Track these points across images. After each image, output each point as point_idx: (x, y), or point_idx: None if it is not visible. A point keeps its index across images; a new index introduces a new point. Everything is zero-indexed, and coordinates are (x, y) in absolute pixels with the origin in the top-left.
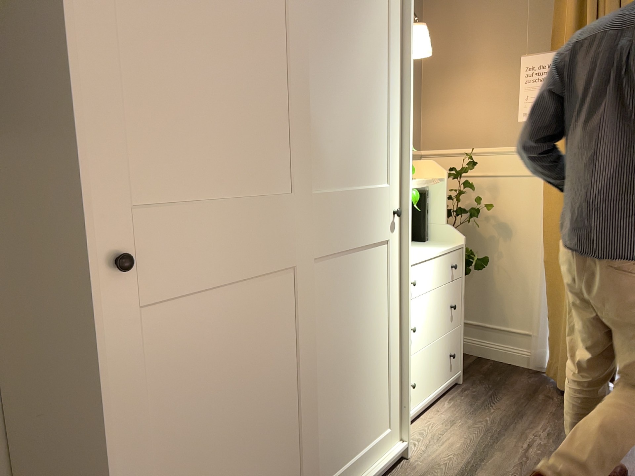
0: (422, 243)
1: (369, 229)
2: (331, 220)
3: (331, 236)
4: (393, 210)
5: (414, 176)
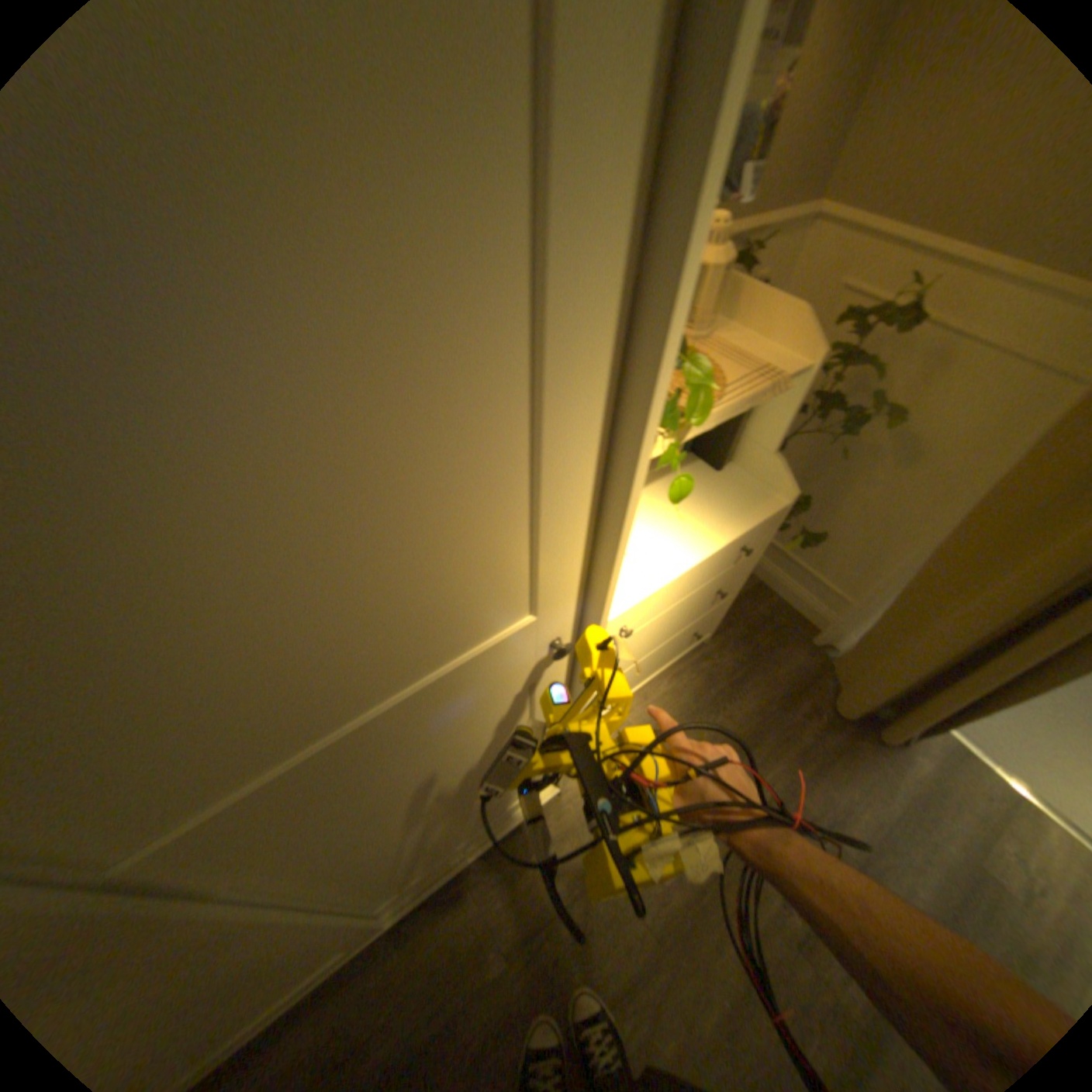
0: (707, 477)
1: (451, 720)
2: (277, 812)
3: (294, 820)
4: (545, 644)
5: (750, 321)
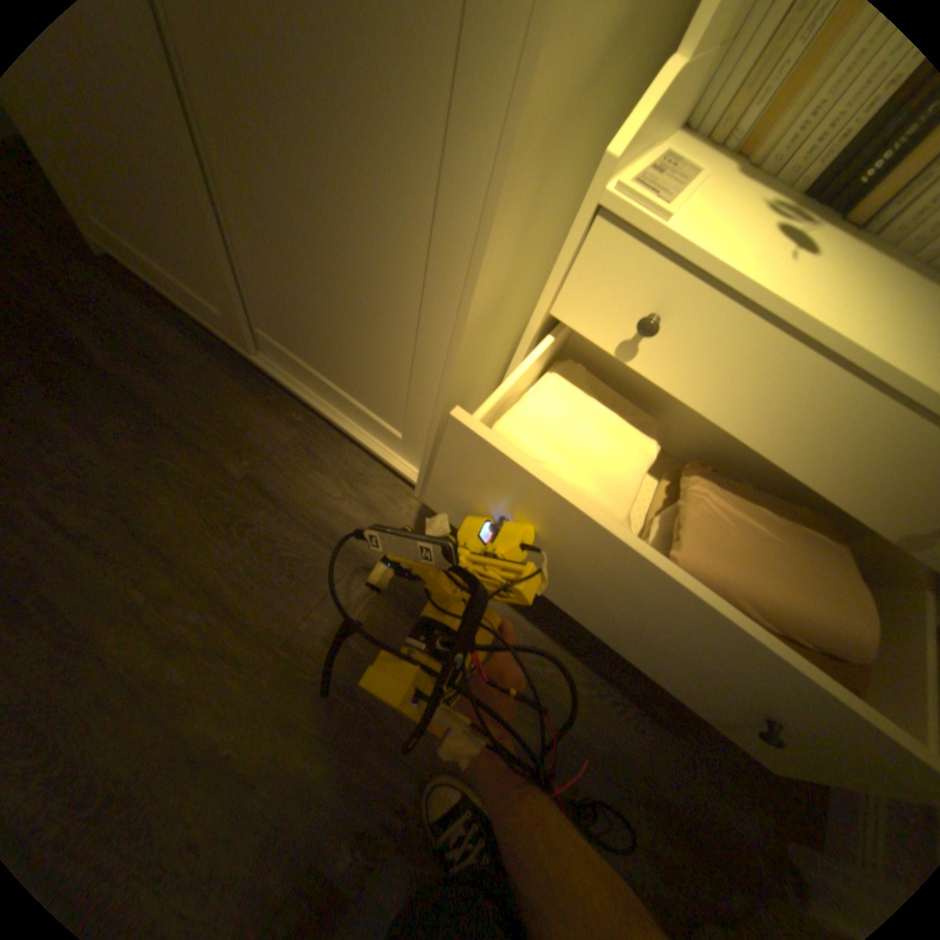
0: None
1: None
2: None
3: None
4: None
5: None
